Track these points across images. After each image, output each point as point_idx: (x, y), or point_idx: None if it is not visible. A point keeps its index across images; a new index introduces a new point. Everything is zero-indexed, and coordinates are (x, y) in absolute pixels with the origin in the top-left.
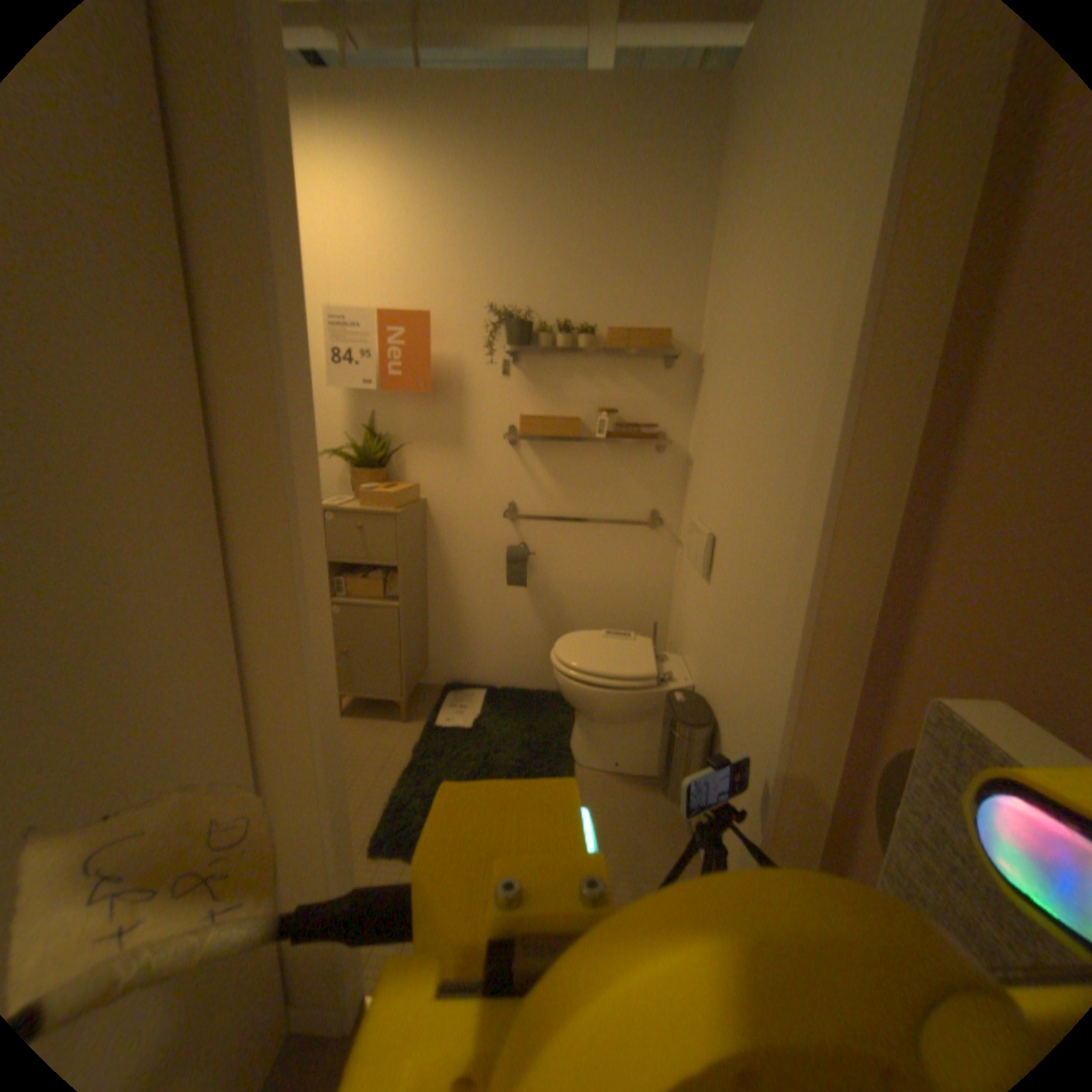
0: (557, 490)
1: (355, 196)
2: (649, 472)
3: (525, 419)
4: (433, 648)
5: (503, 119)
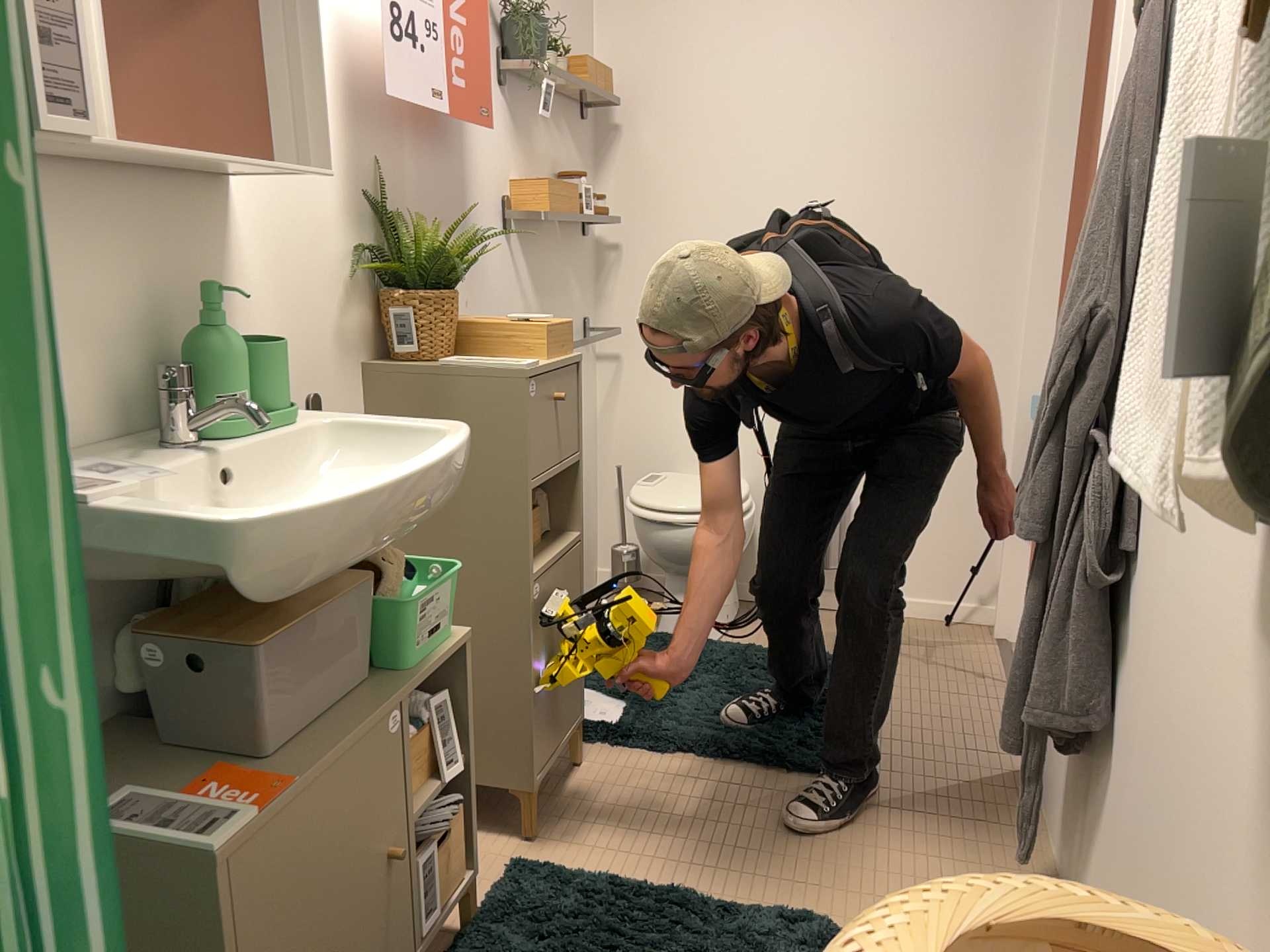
0: (536, 308)
1: None
2: (580, 269)
3: (552, 192)
4: None
5: None
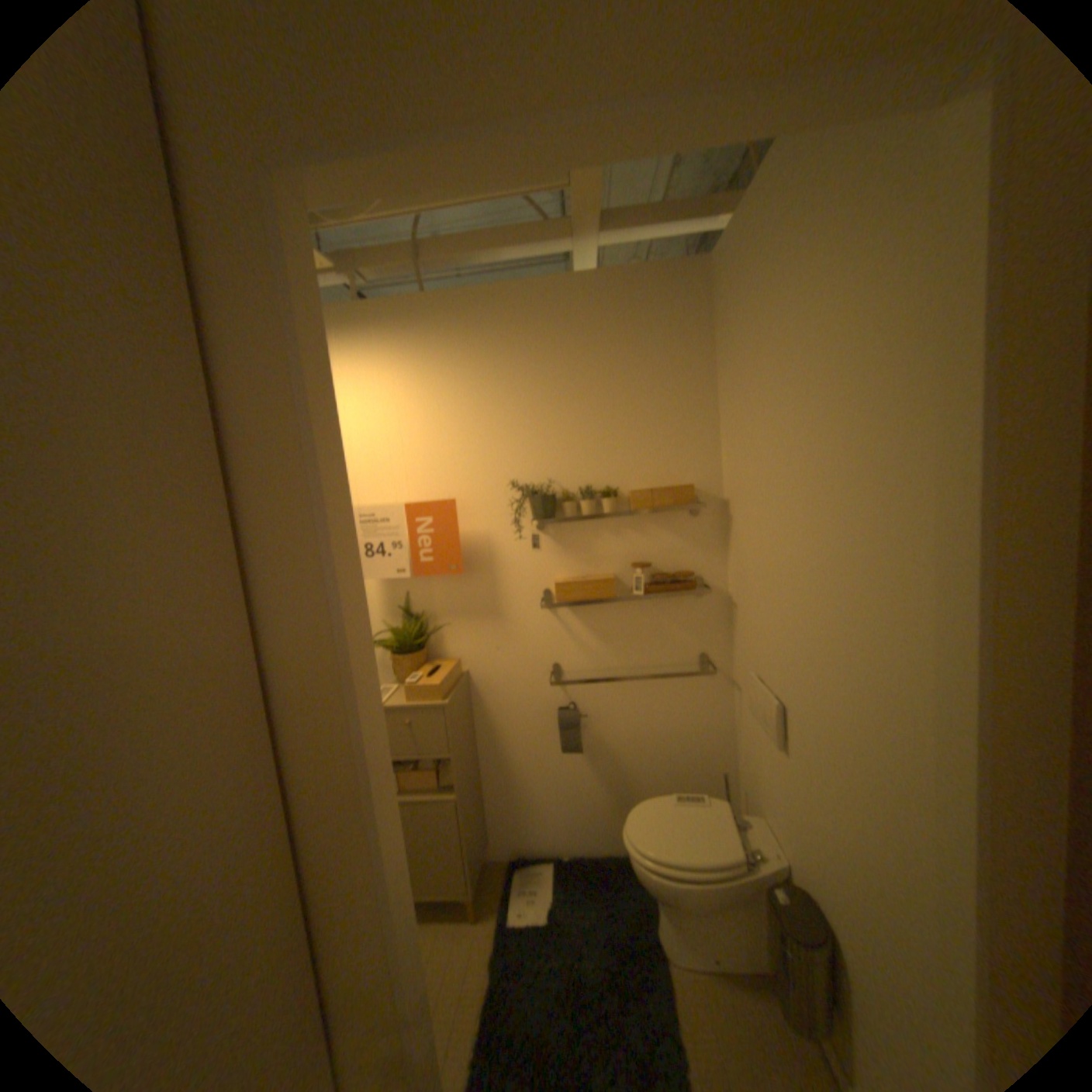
0: (598, 650)
1: (375, 408)
2: (689, 620)
3: (559, 590)
4: (489, 826)
5: (504, 327)
